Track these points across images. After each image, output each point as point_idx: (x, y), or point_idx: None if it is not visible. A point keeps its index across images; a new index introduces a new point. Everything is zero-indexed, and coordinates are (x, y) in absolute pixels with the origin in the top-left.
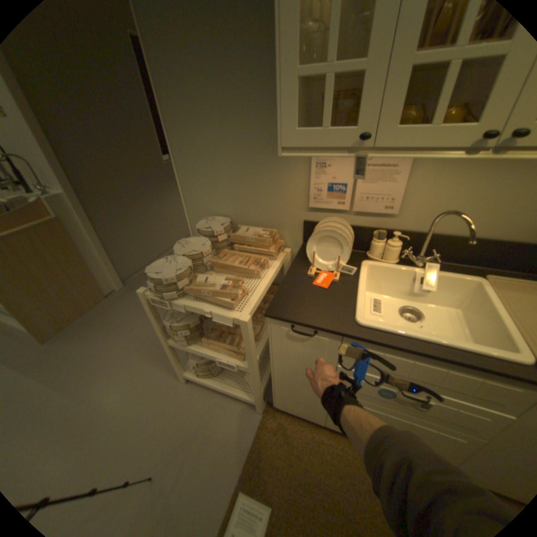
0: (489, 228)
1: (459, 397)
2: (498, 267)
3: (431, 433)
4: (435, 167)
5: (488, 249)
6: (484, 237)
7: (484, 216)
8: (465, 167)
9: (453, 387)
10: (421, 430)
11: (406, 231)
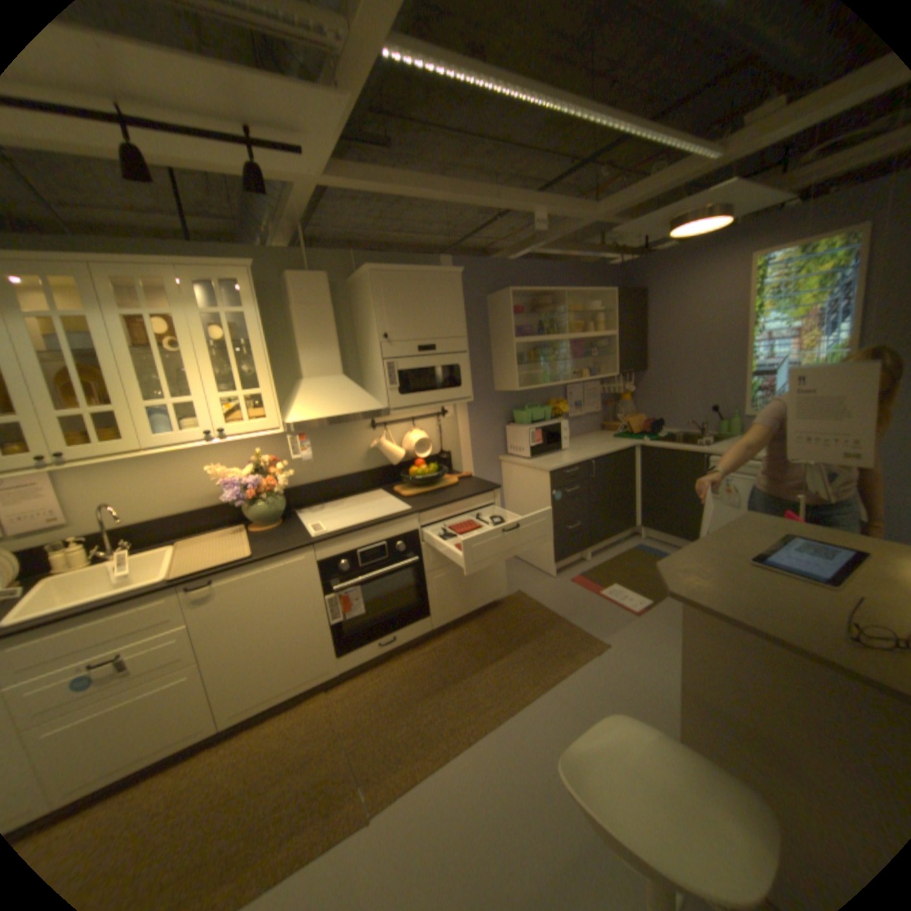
0: (160, 508)
1: (137, 636)
2: (190, 534)
3: (155, 694)
4: (79, 476)
5: (172, 523)
6: (162, 516)
7: (149, 501)
8: (106, 472)
9: (123, 629)
10: (146, 698)
11: (88, 534)
